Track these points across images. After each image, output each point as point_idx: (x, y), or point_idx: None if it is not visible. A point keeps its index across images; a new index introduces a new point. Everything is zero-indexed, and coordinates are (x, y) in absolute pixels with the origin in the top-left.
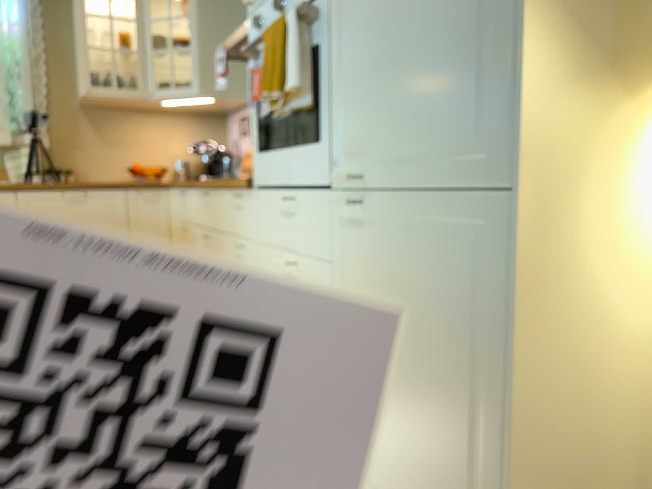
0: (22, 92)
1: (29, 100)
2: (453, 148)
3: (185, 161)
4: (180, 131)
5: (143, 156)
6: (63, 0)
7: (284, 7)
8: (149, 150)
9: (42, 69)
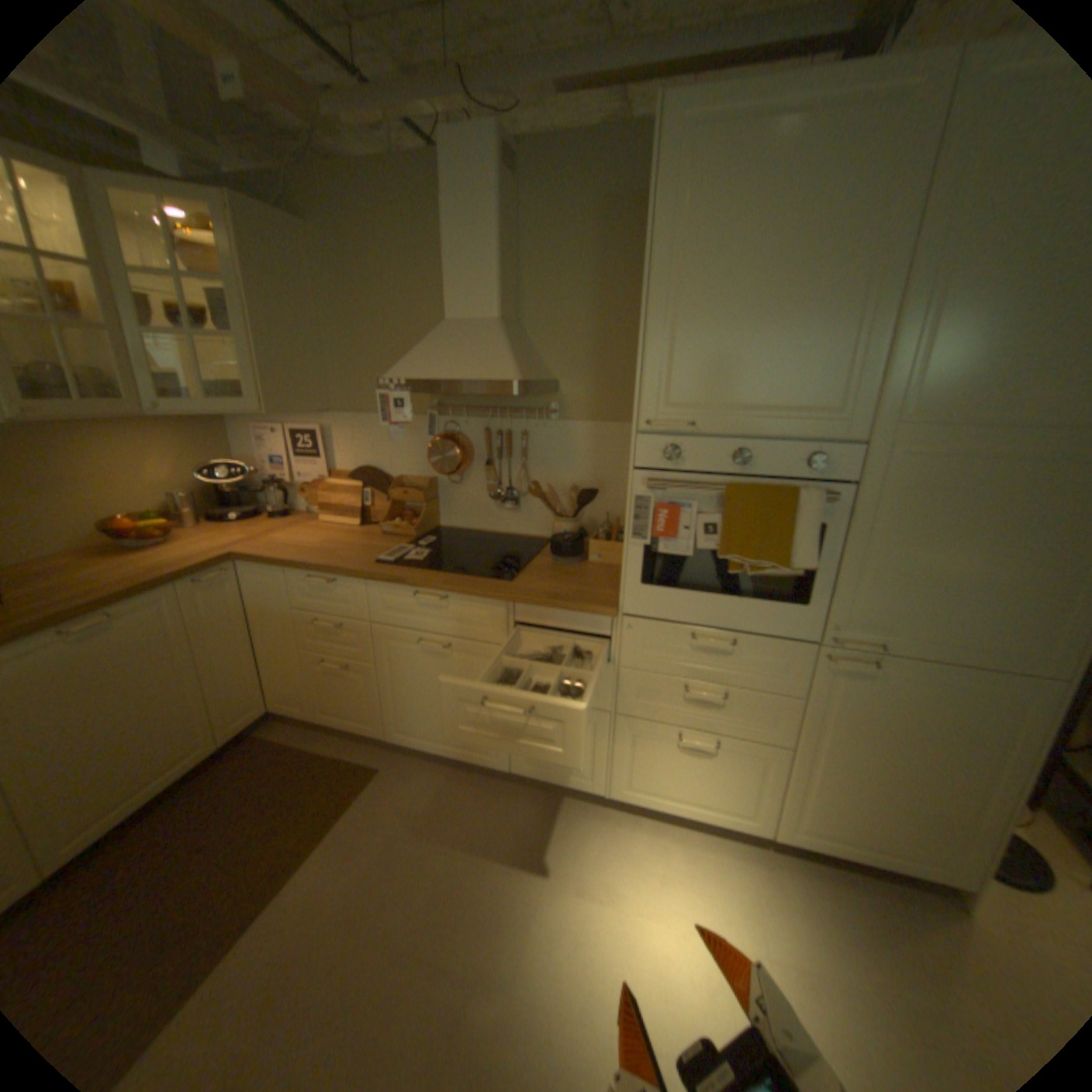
0: None
1: None
2: (1003, 646)
3: (175, 490)
4: (158, 444)
5: (103, 497)
6: None
7: (742, 463)
8: (111, 484)
9: None
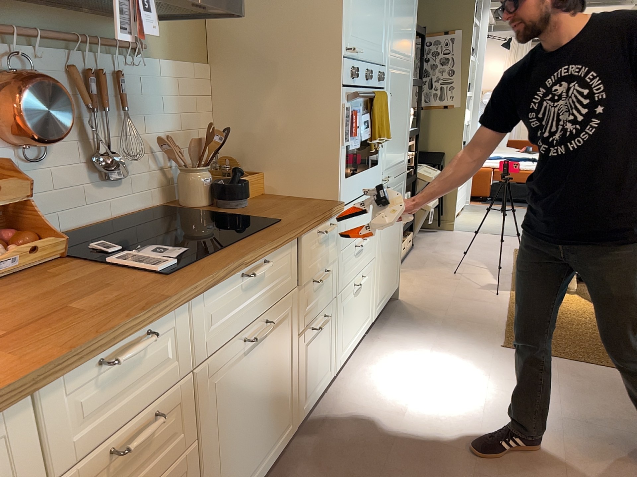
0: None
1: None
2: (401, 161)
3: None
4: None
5: None
6: None
7: (369, 79)
8: None
9: None
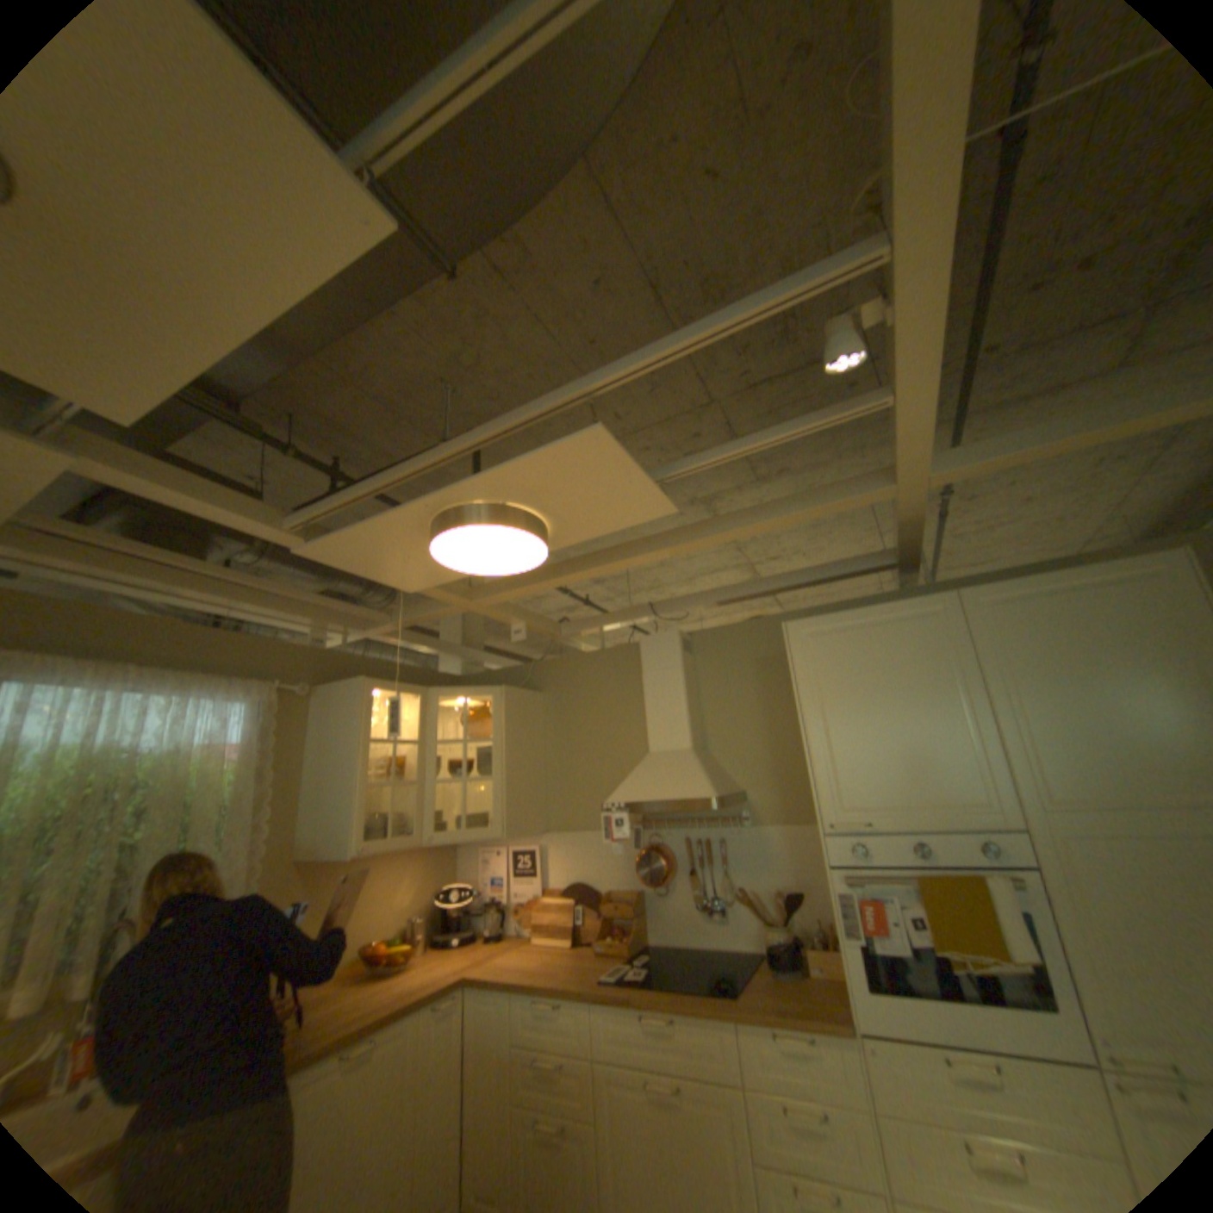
0: (234, 866)
1: (232, 875)
2: None
3: (411, 918)
4: (409, 874)
5: (364, 927)
6: (299, 713)
7: (925, 857)
8: (372, 914)
9: (266, 820)
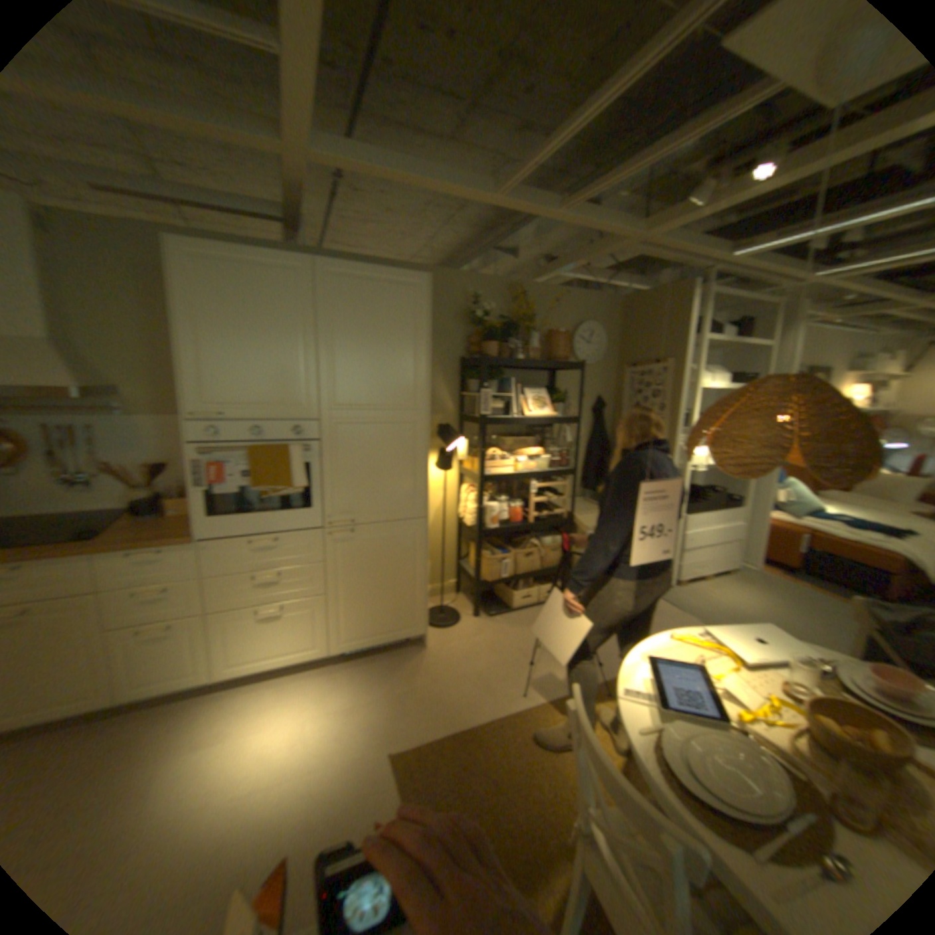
0: None
1: None
2: (396, 508)
3: None
4: None
5: None
6: None
7: (254, 435)
8: None
9: None
